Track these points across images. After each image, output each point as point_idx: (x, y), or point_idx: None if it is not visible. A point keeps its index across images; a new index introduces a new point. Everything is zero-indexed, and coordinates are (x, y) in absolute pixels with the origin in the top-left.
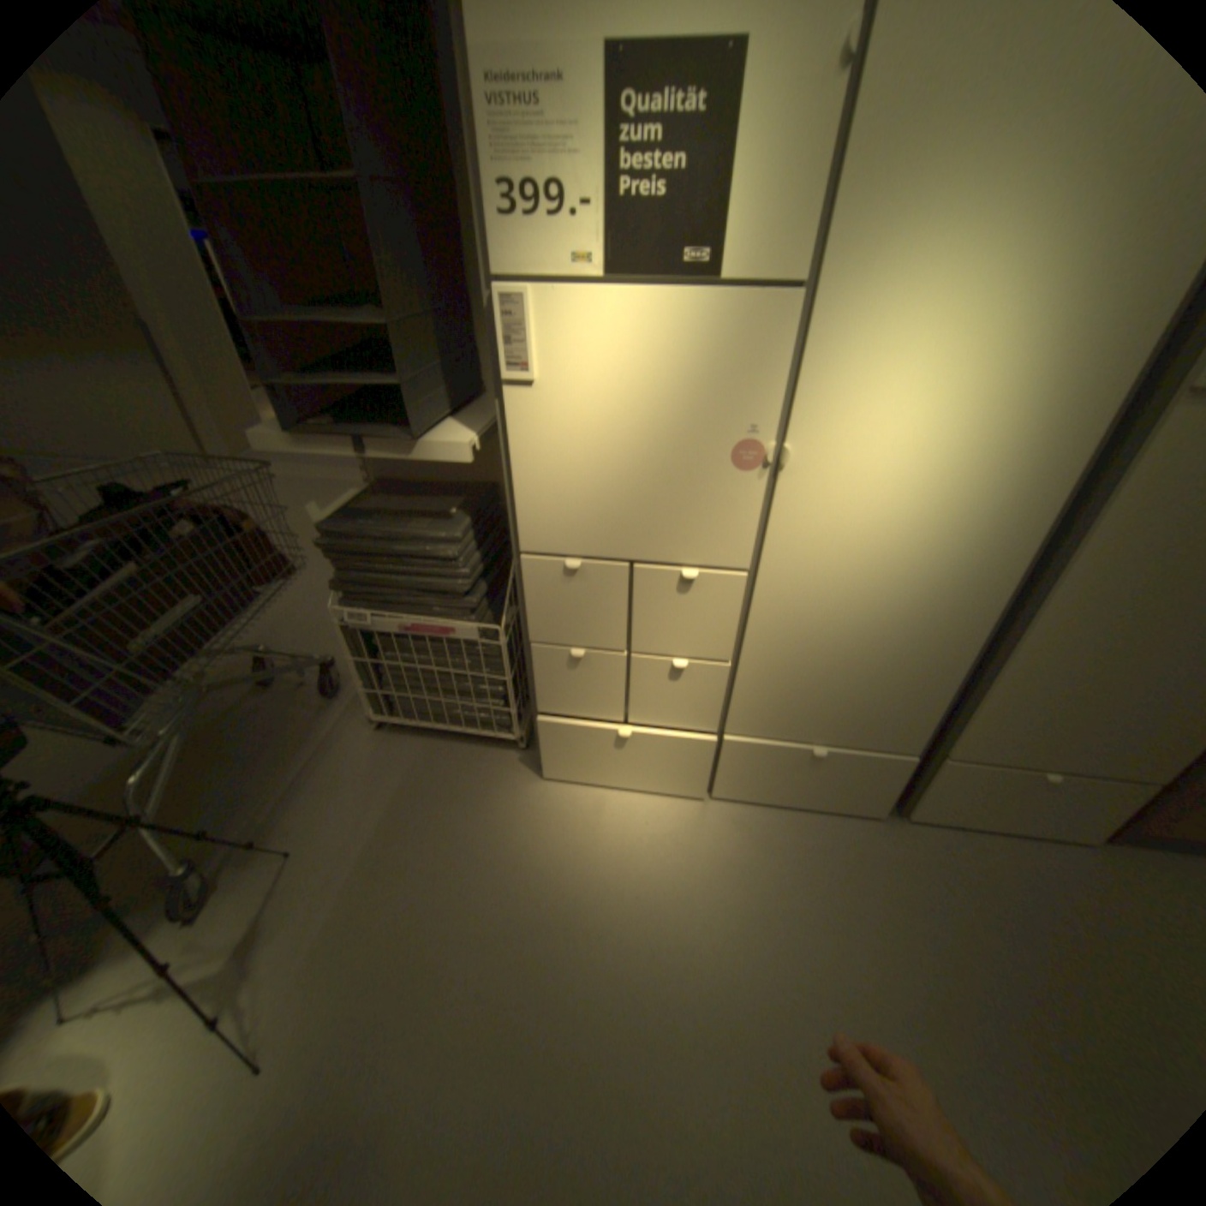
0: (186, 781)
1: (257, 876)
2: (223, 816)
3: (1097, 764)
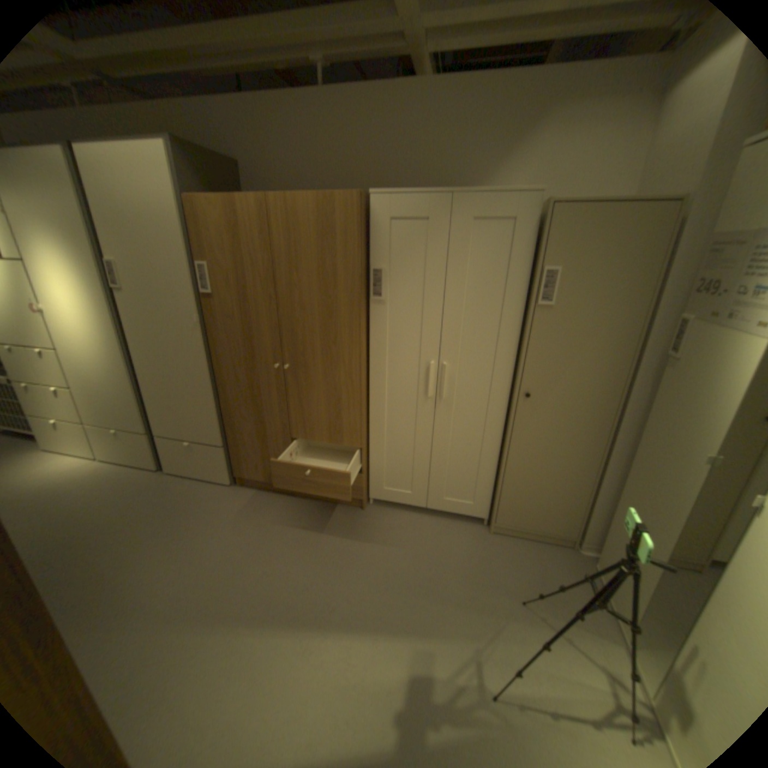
0: None
1: None
2: None
3: (195, 436)
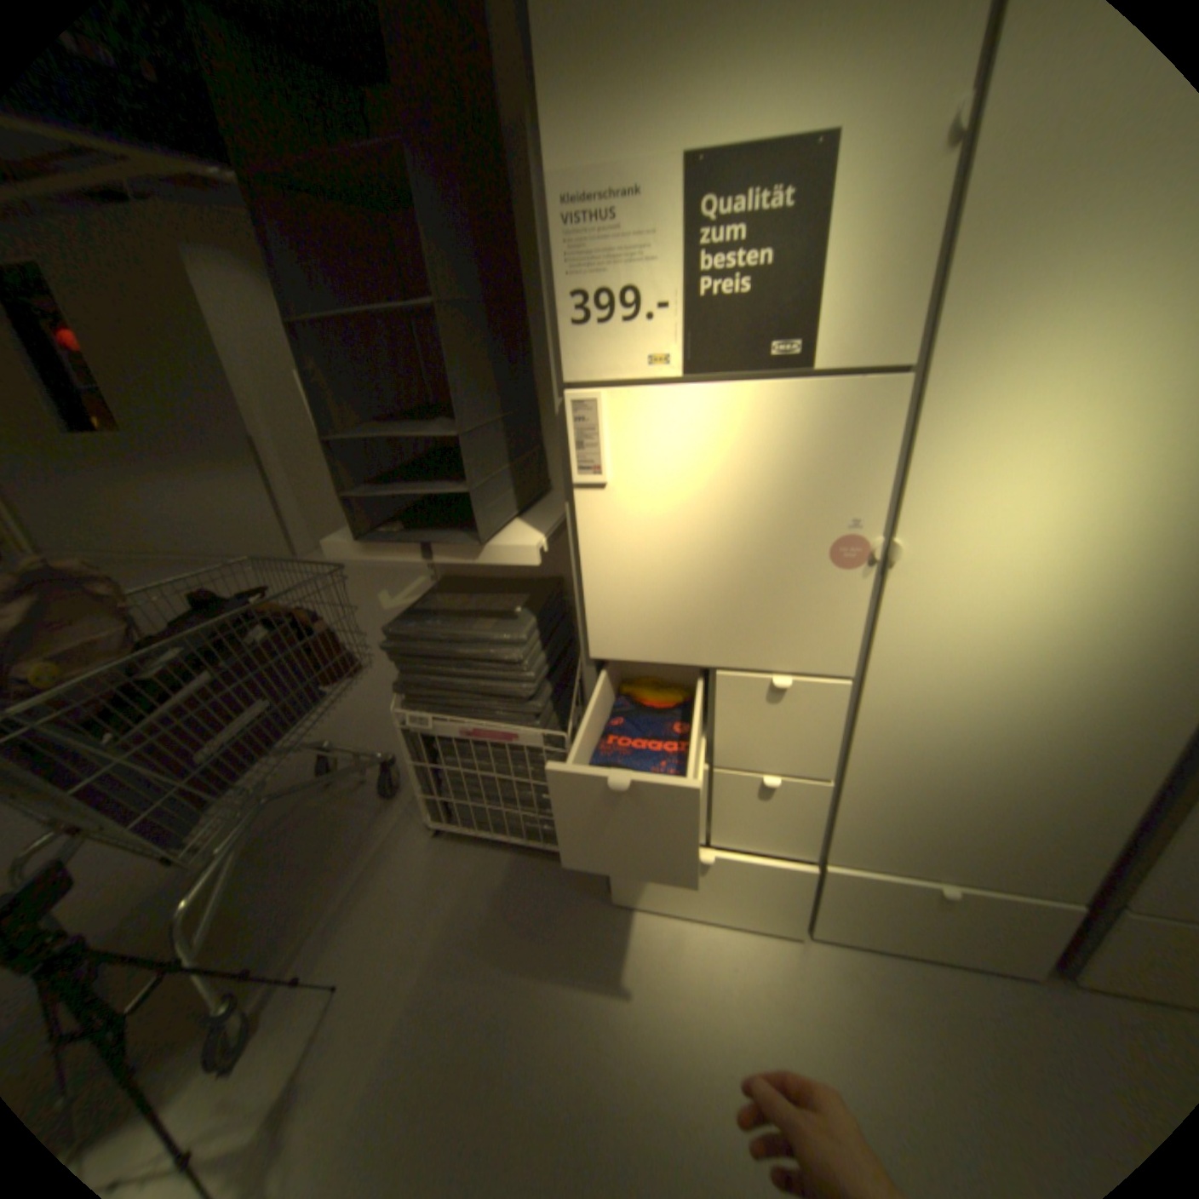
0: (240, 892)
1: (300, 1015)
2: (272, 935)
3: None
